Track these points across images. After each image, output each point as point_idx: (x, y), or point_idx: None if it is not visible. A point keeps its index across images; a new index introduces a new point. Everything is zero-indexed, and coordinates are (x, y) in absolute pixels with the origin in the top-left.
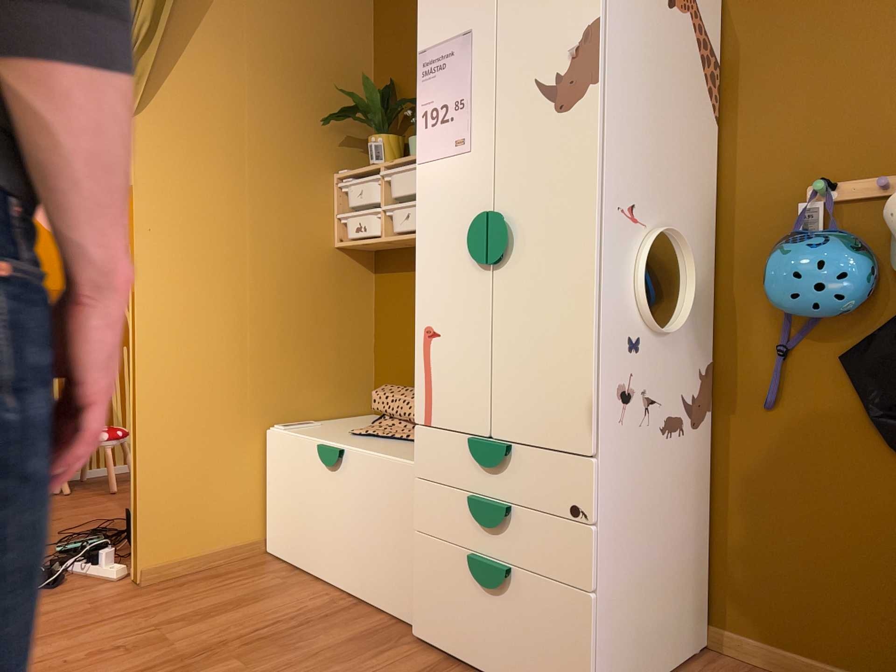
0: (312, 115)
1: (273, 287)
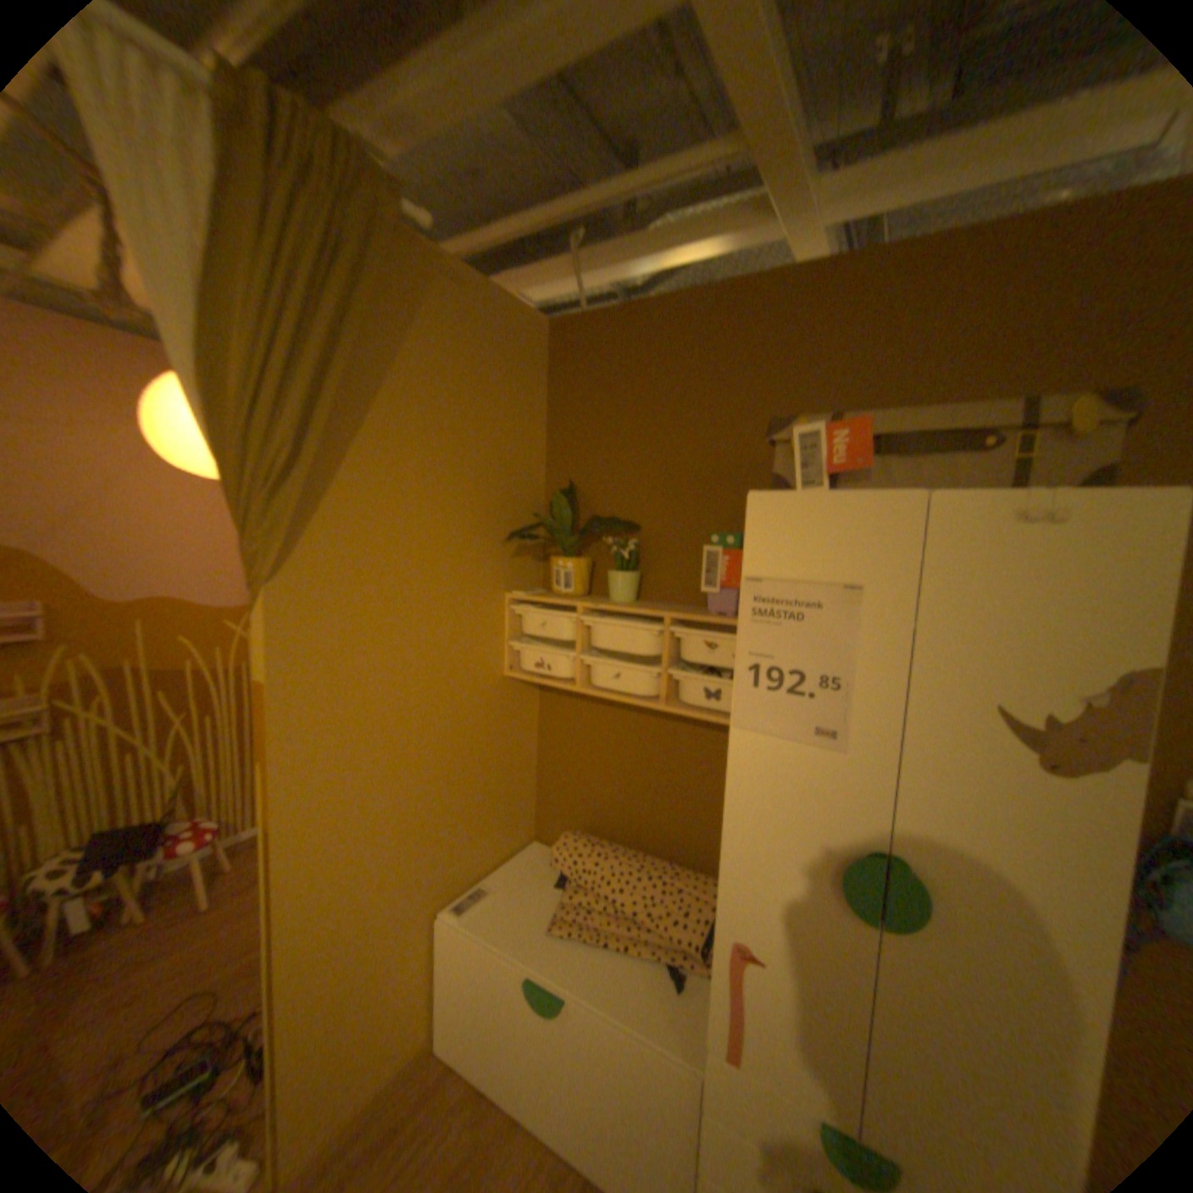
0: (485, 529)
1: (442, 749)
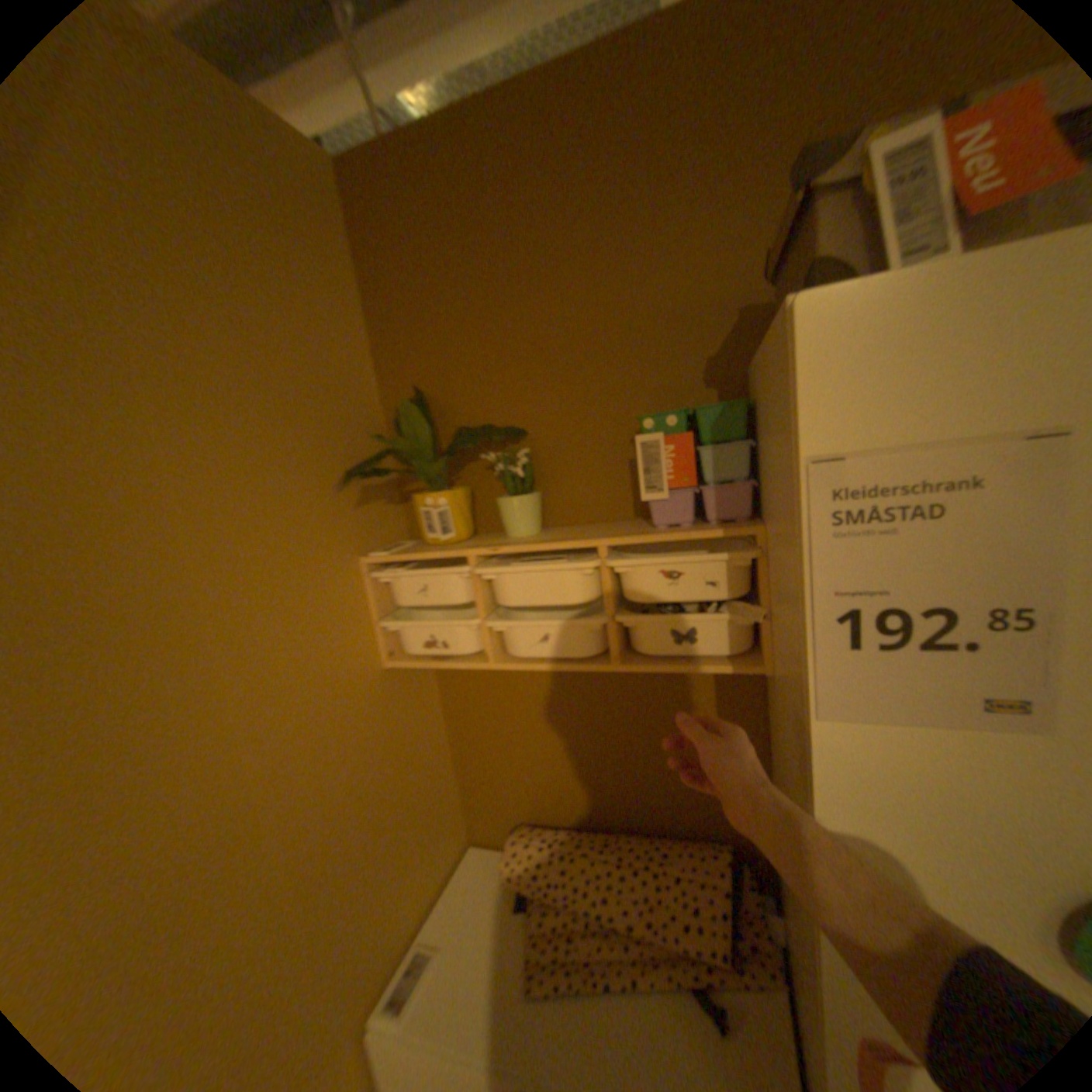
0: (306, 472)
1: (318, 804)
